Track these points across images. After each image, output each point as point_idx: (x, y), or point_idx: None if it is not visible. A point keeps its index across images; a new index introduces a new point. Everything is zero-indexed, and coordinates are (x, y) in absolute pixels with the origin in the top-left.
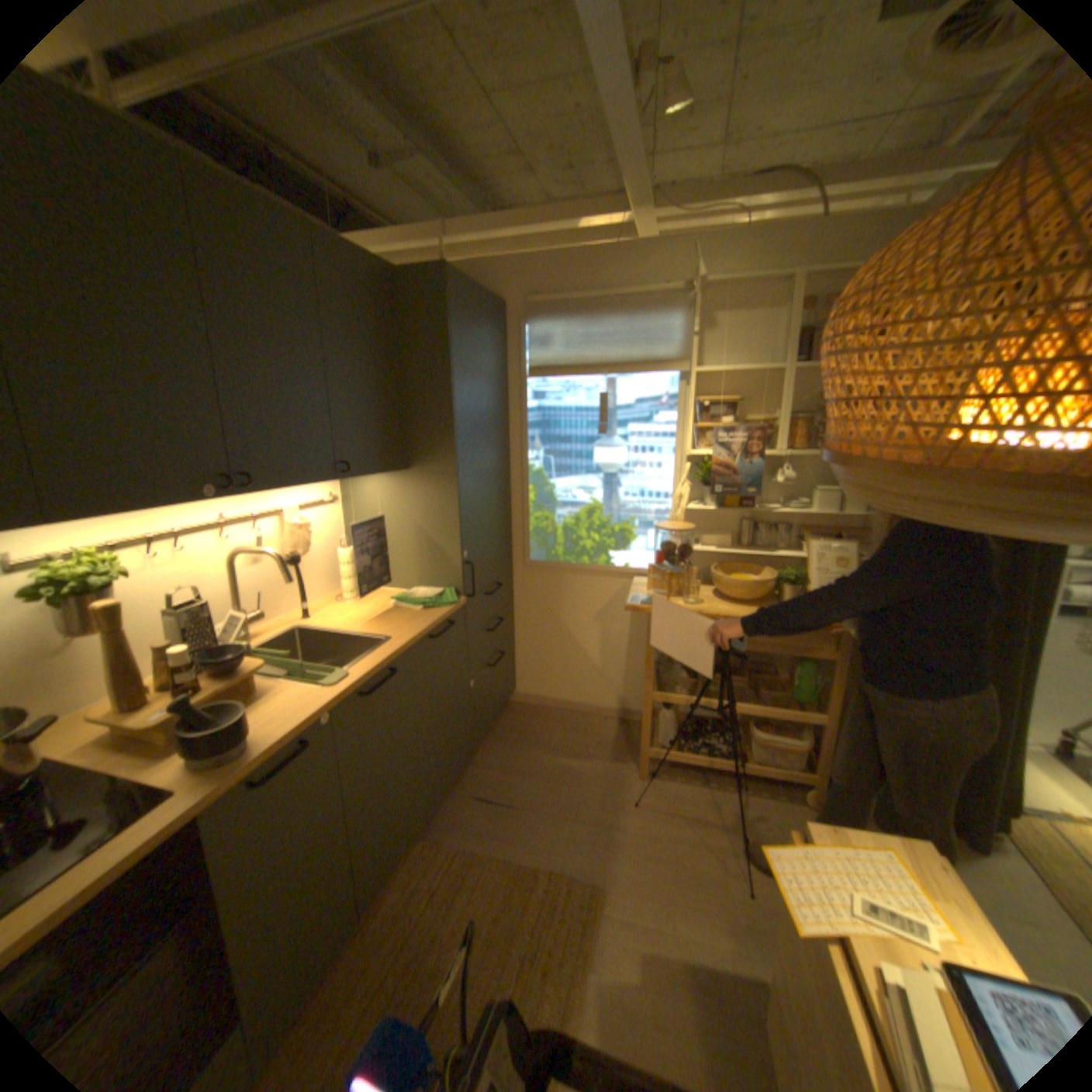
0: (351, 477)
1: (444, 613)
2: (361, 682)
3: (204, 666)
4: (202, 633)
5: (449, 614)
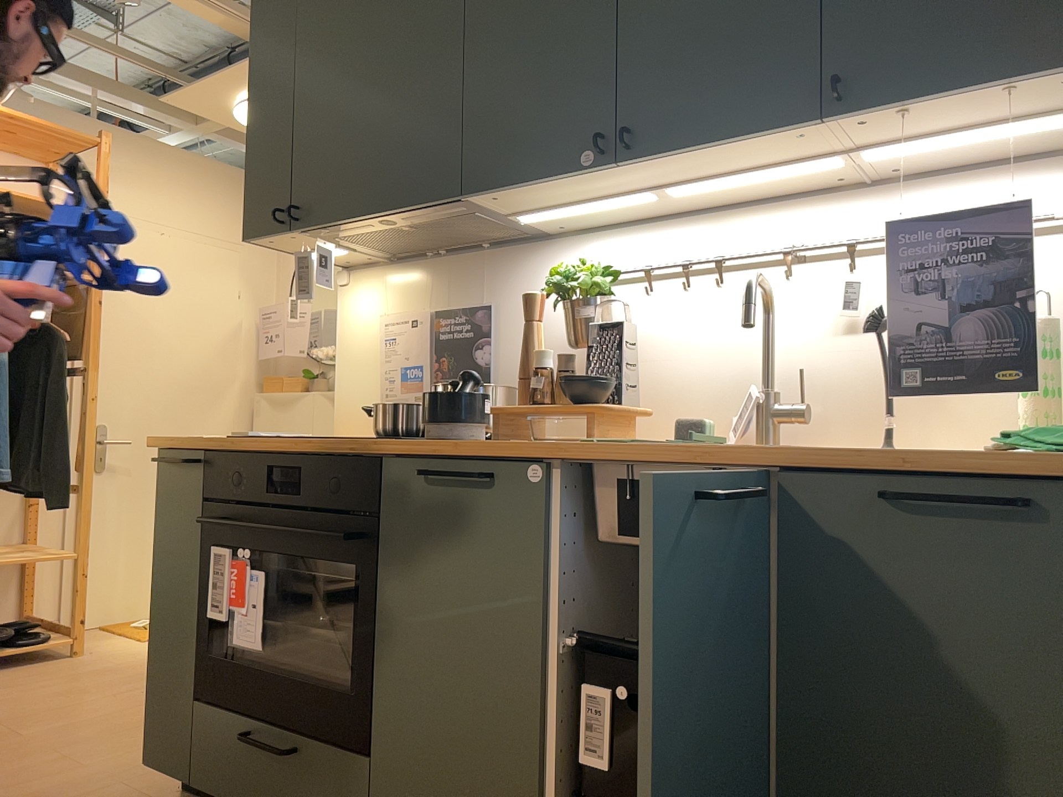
0: (891, 111)
1: (1018, 464)
2: (606, 454)
3: (567, 385)
4: (620, 363)
5: (1007, 462)
